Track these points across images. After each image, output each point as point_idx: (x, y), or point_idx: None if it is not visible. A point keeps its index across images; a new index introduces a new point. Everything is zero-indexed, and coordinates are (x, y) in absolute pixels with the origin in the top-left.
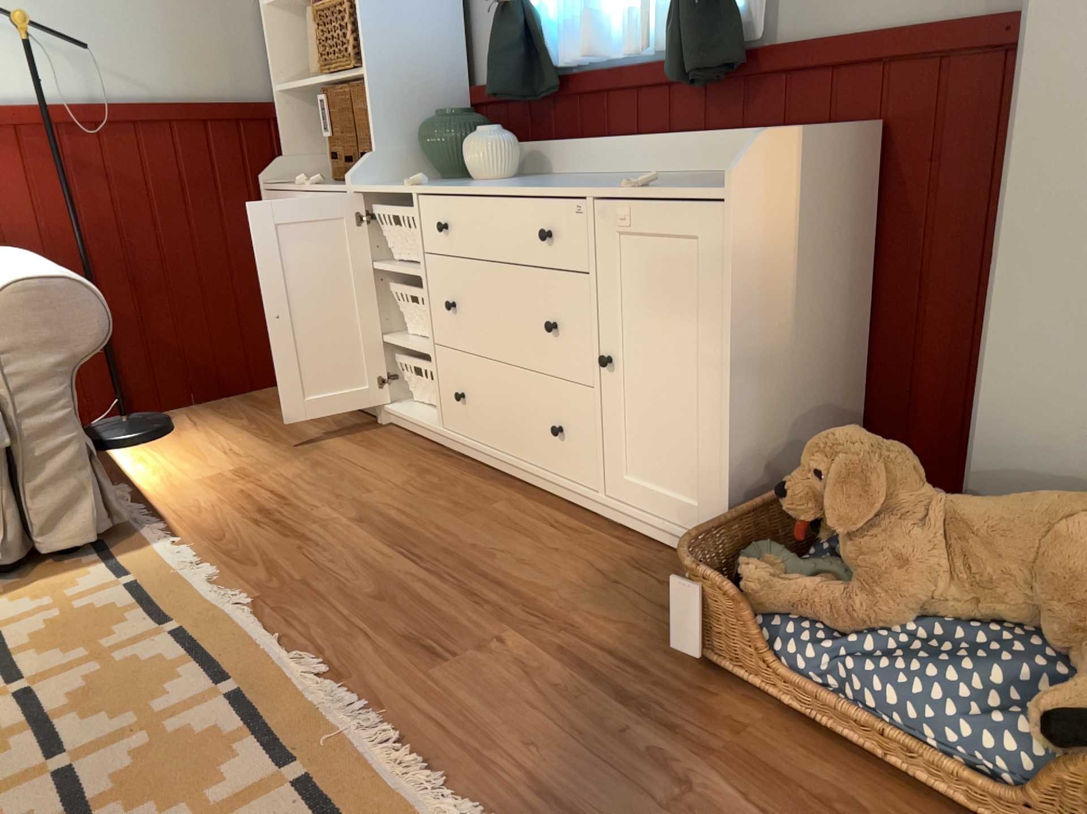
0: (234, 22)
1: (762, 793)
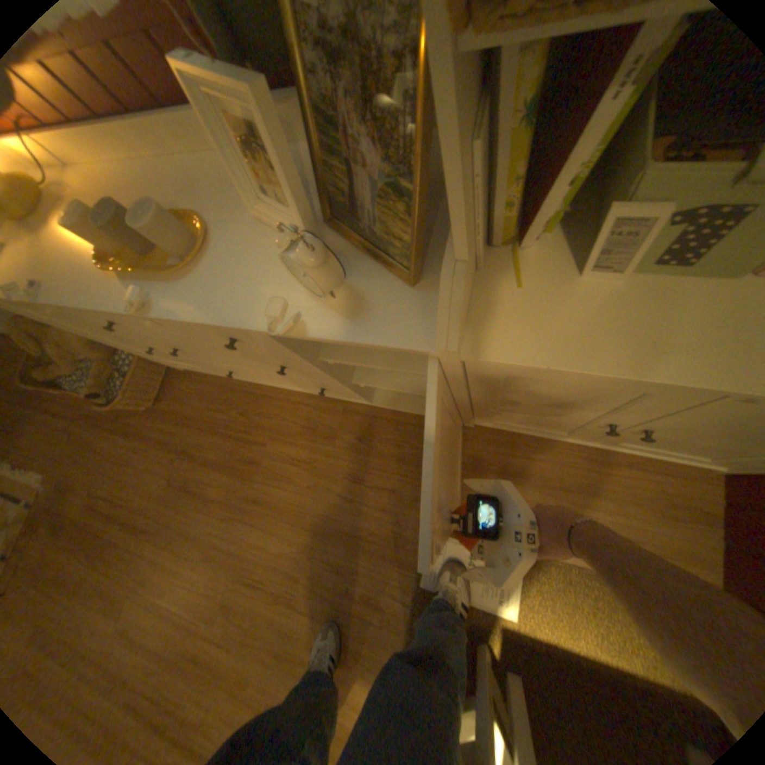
0: None
1: (82, 427)
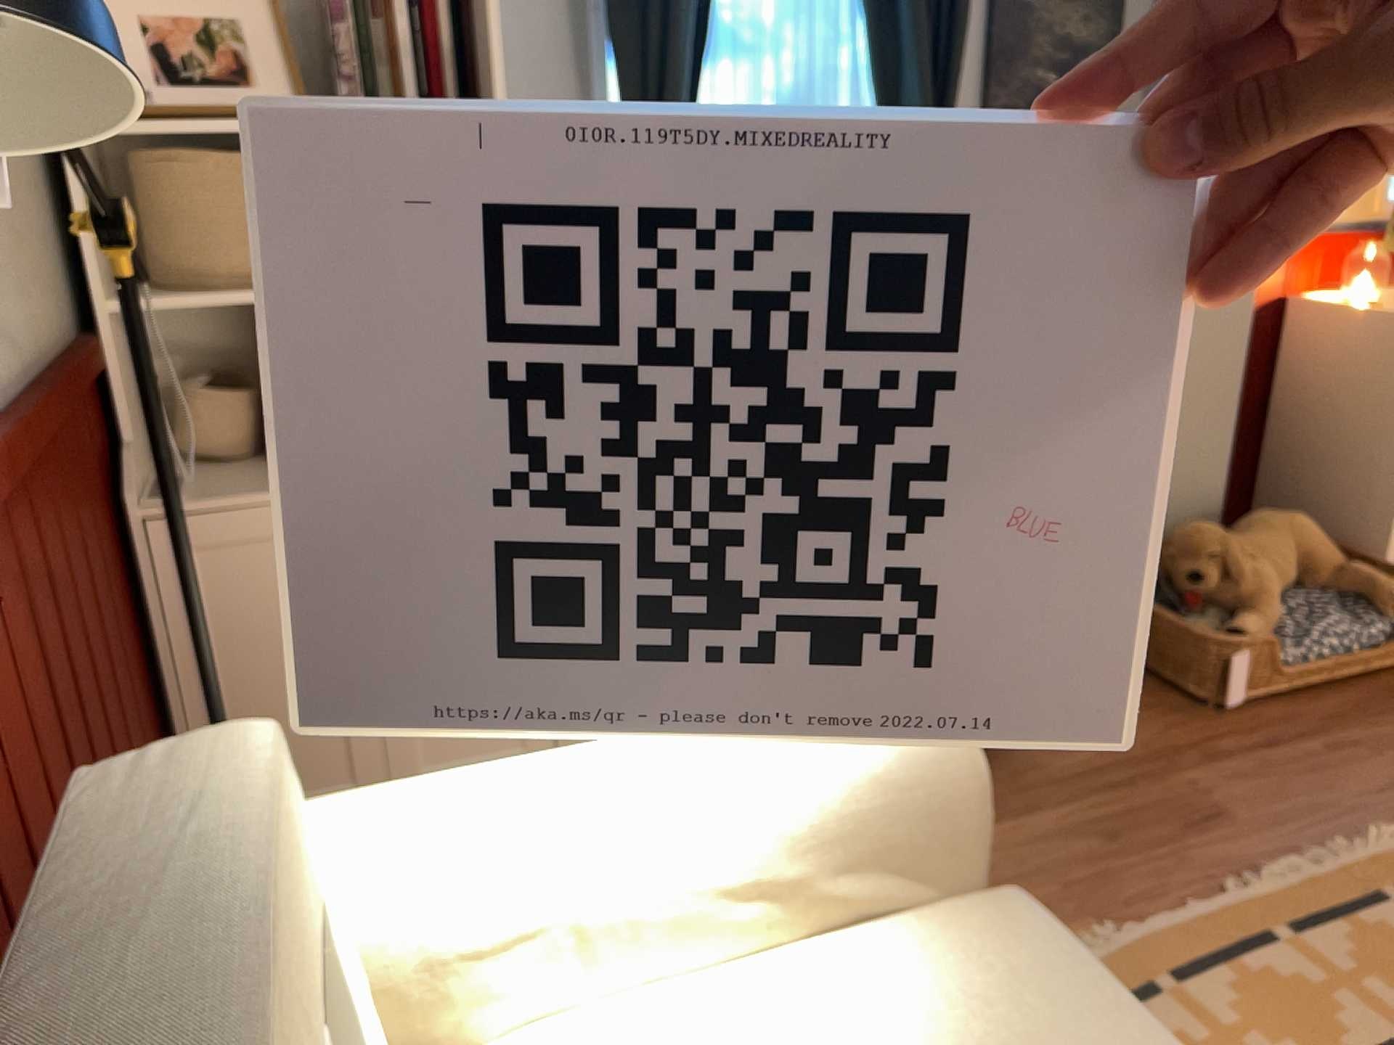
0: (23, 161)
1: (1359, 726)
